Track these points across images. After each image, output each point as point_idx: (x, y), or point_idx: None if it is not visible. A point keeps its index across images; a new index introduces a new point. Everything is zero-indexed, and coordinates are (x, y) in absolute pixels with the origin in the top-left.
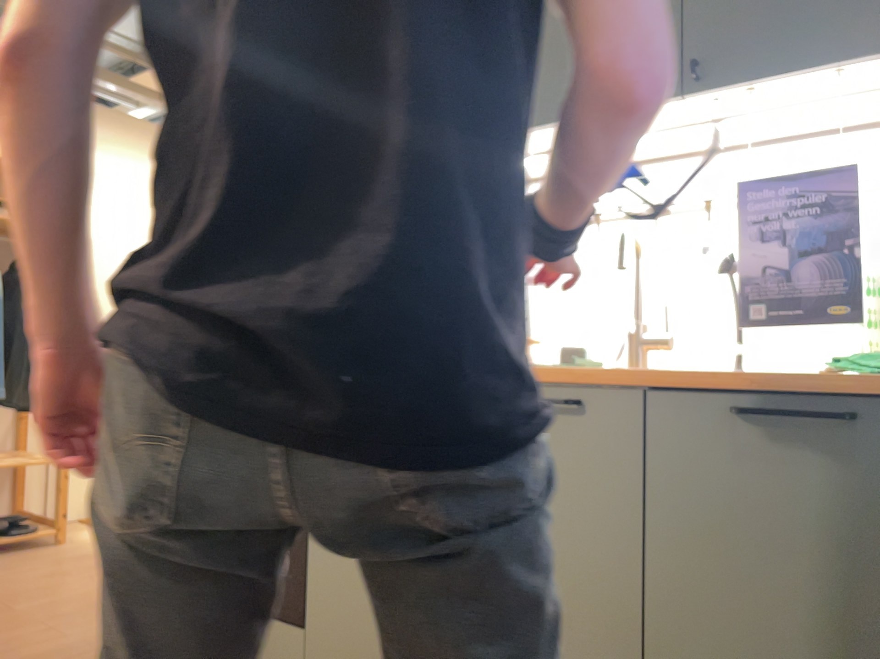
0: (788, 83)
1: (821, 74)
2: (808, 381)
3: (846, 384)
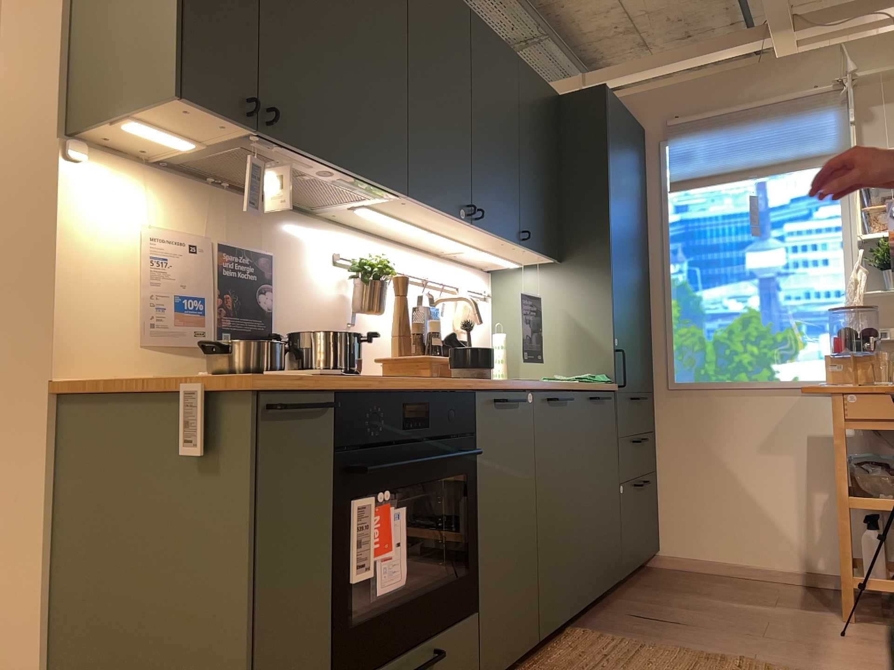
0: (530, 252)
1: (539, 255)
2: (596, 386)
3: (602, 387)
